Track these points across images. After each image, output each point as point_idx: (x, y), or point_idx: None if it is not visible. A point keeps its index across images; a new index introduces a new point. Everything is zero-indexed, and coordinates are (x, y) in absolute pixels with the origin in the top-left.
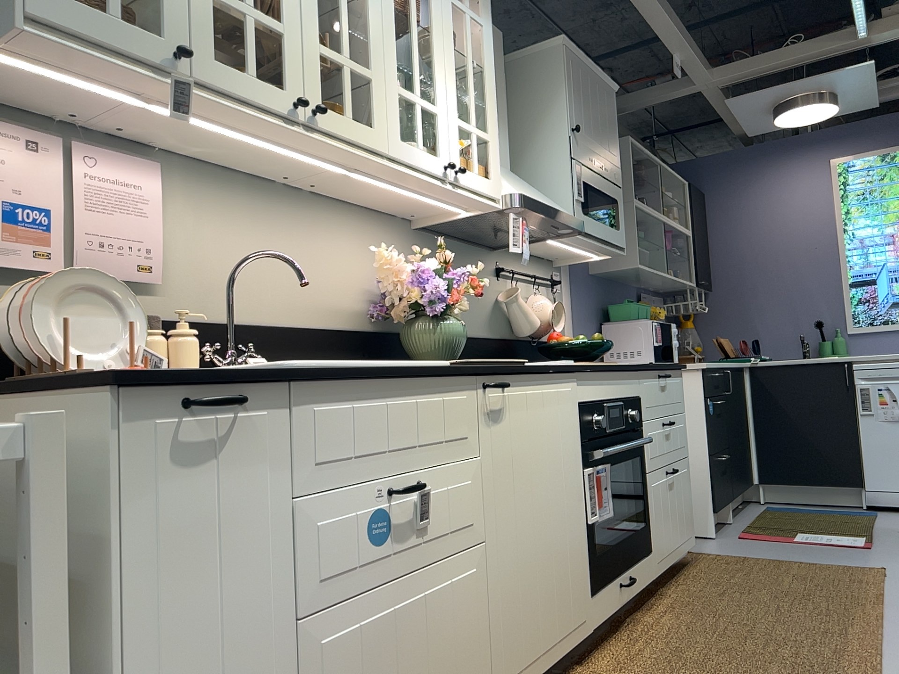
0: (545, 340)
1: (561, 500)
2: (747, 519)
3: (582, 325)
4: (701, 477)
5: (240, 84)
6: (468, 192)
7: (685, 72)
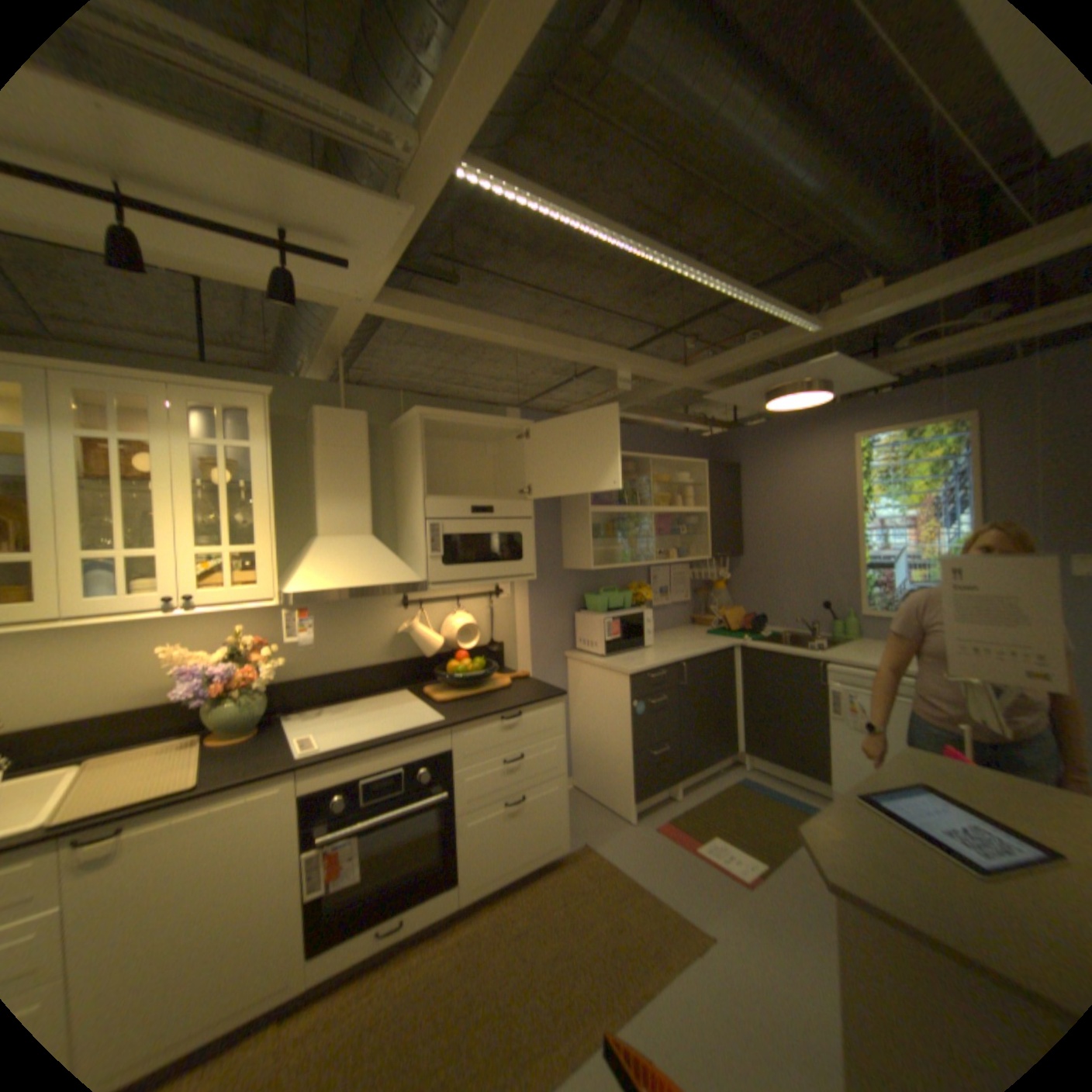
0: (444, 660)
1: (242, 894)
2: (700, 799)
3: (543, 618)
4: (626, 769)
5: None
6: (215, 606)
7: (647, 378)
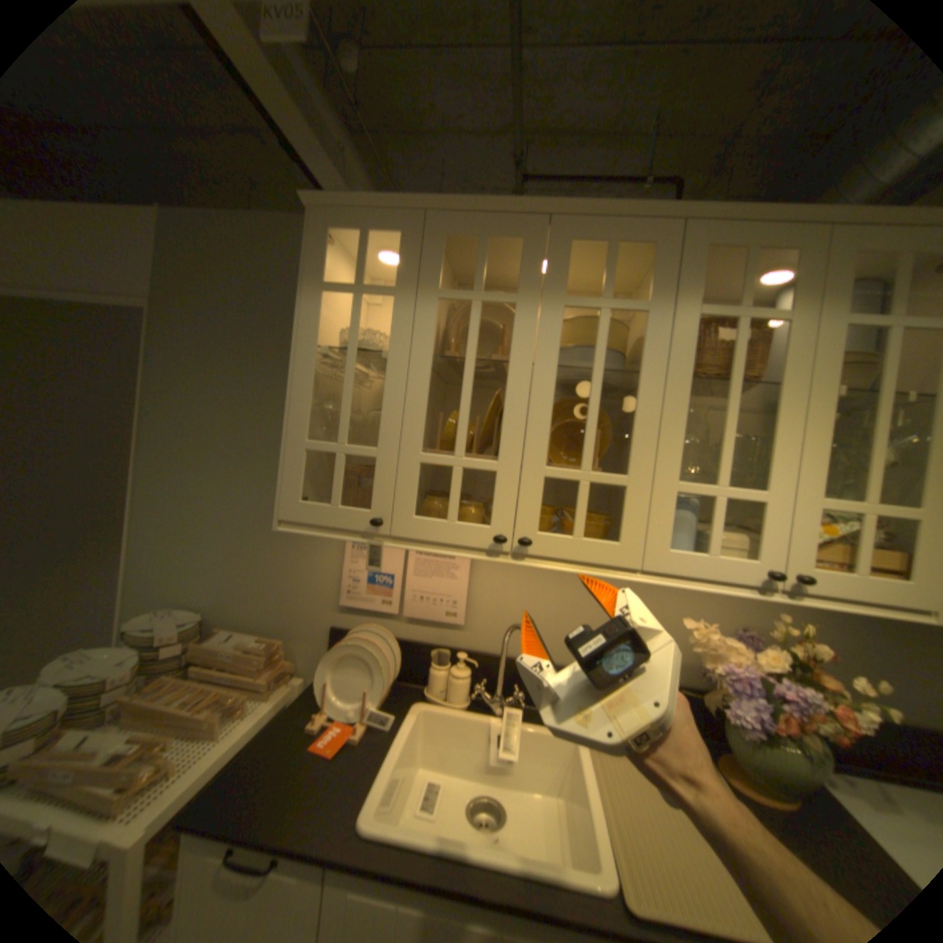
0: None
1: None
2: None
3: None
4: None
5: (437, 530)
6: (832, 602)
7: None
